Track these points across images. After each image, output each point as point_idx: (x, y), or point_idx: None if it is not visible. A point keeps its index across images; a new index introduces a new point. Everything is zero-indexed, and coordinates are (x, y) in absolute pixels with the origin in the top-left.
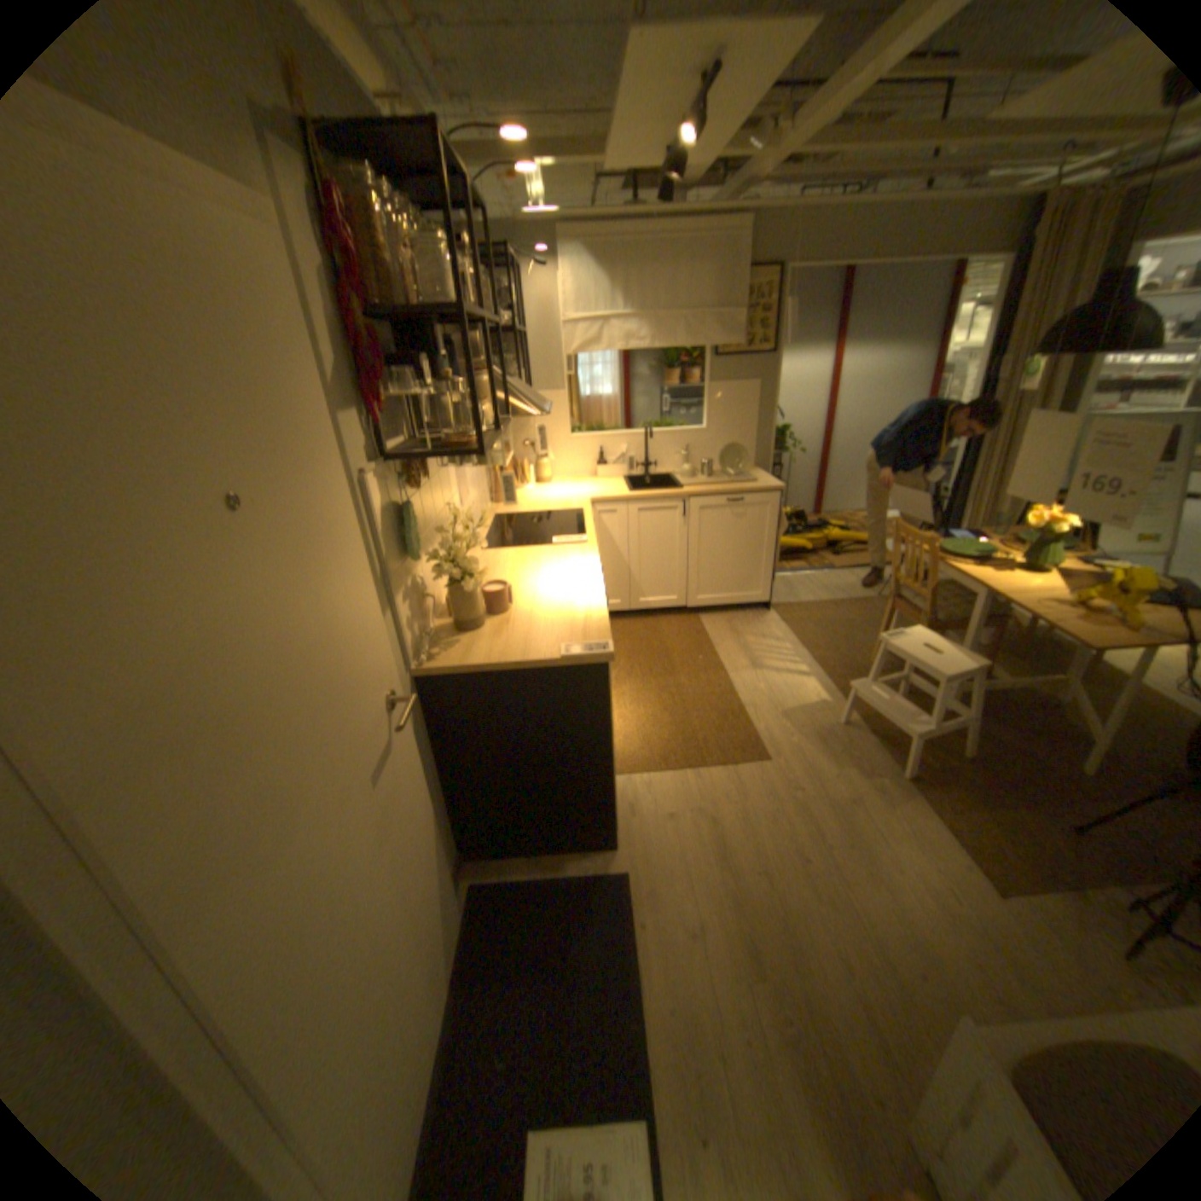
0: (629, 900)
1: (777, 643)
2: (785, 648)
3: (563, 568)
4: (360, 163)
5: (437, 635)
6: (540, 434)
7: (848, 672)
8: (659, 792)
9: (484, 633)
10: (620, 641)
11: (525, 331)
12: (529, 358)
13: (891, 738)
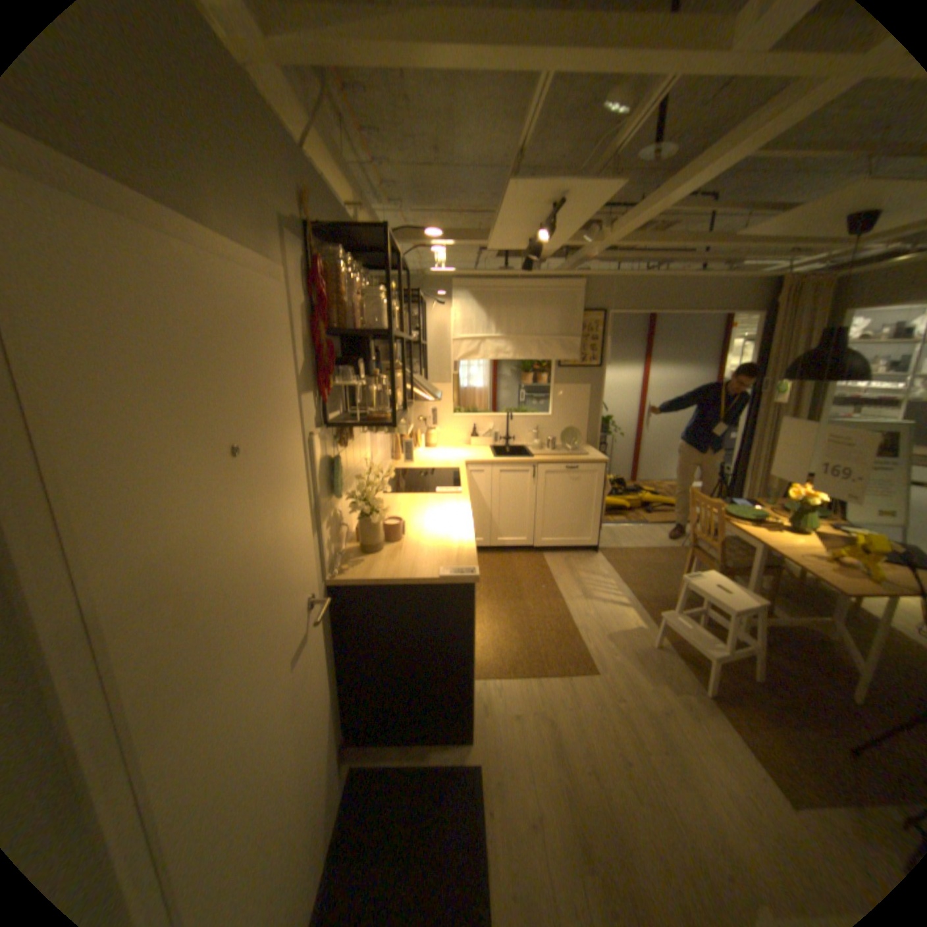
0: (481, 789)
1: (603, 578)
2: (610, 583)
3: (443, 510)
4: (337, 245)
5: (347, 554)
6: (431, 412)
7: (659, 605)
8: (508, 696)
9: (382, 555)
10: (481, 570)
11: (426, 343)
12: (427, 361)
13: (695, 662)
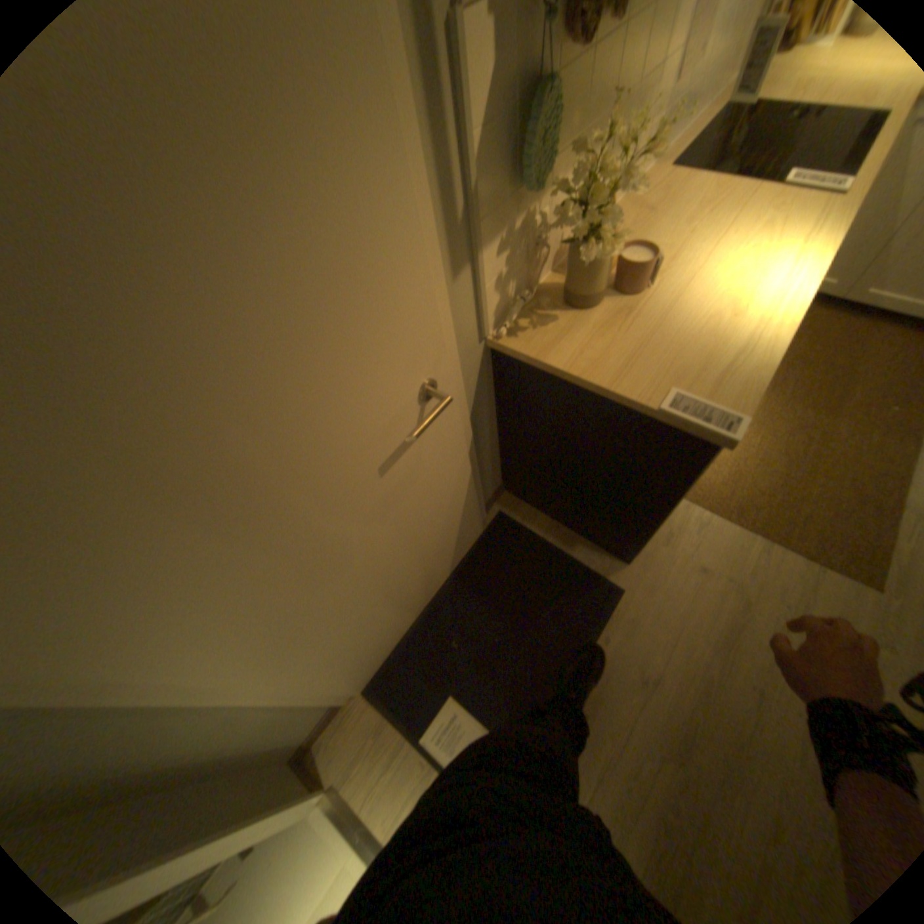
0: (611, 613)
1: None
2: None
3: (769, 236)
4: None
5: (539, 298)
6: None
7: None
8: (710, 542)
9: (590, 318)
10: None
11: None
12: None
13: None
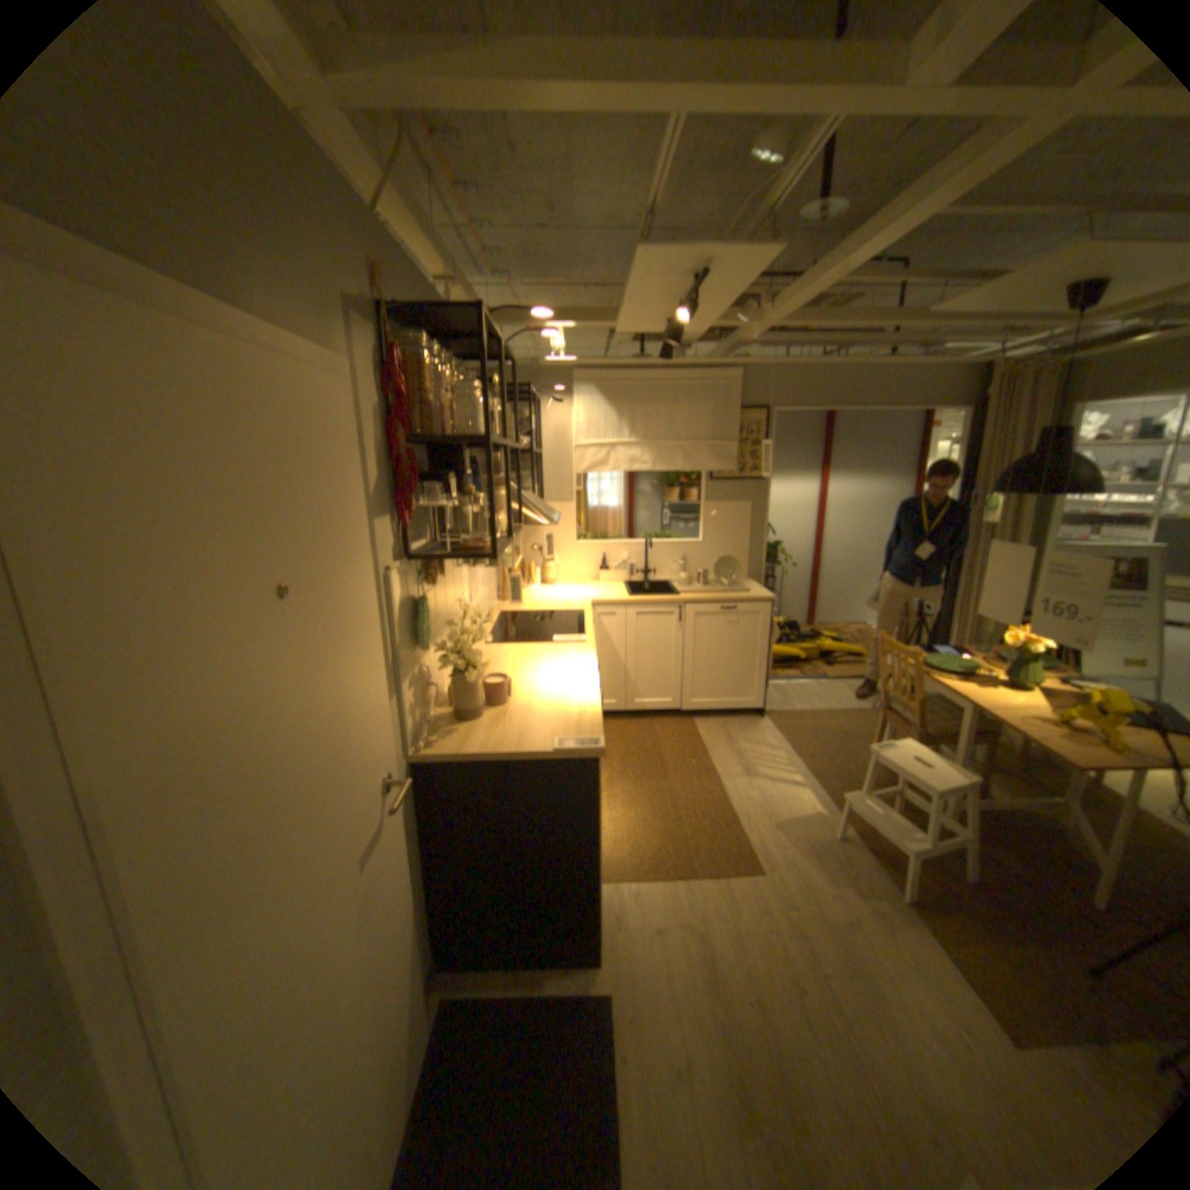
0: (609, 1027)
1: (771, 751)
2: (779, 756)
3: (561, 664)
4: (418, 331)
5: (436, 723)
6: (548, 540)
7: (843, 784)
8: (647, 904)
9: (480, 723)
10: (614, 741)
11: (541, 452)
12: (542, 474)
13: (889, 858)
